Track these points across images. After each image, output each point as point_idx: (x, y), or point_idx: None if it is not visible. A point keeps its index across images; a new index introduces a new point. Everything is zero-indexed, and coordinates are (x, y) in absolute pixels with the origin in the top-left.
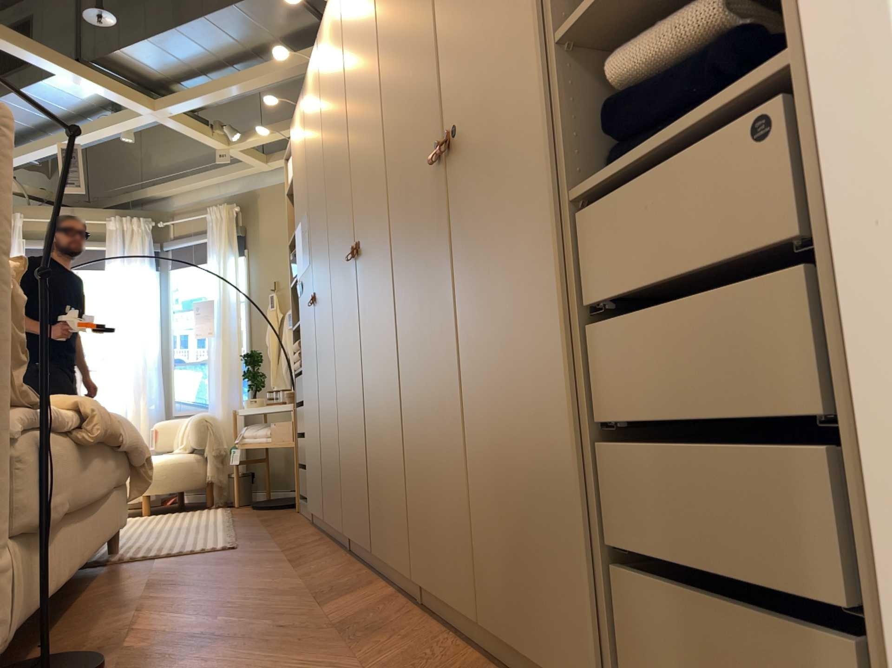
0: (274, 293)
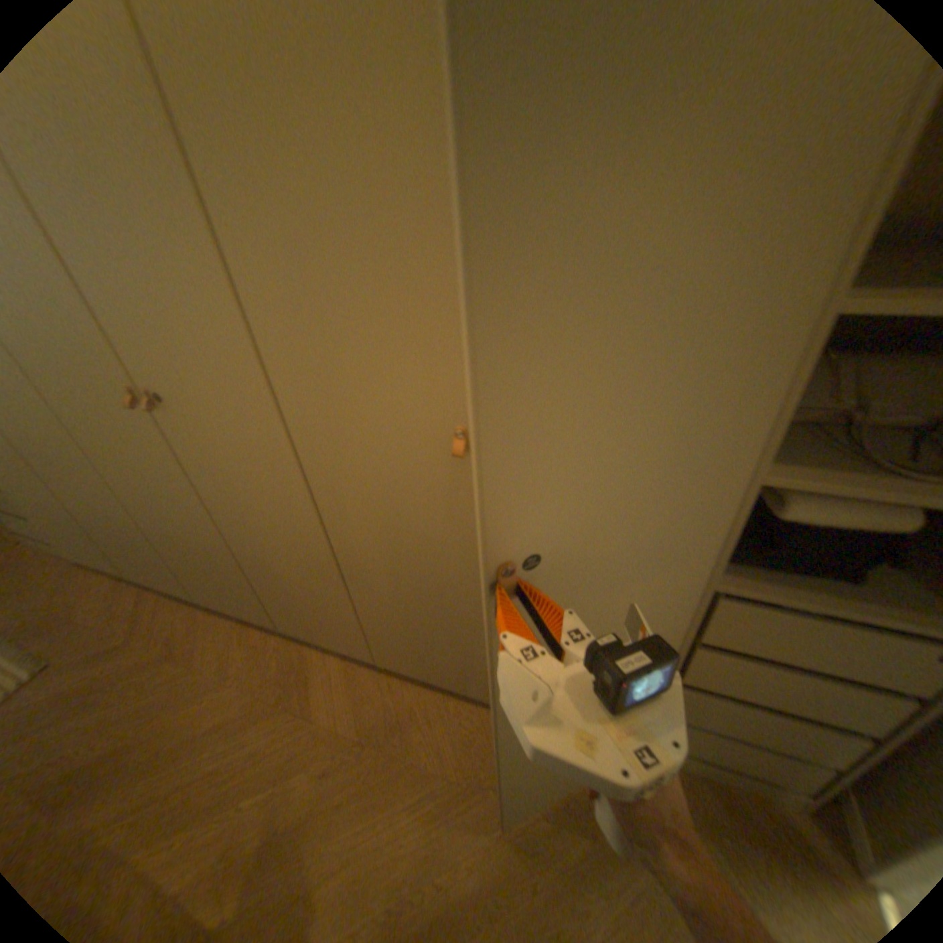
0: None
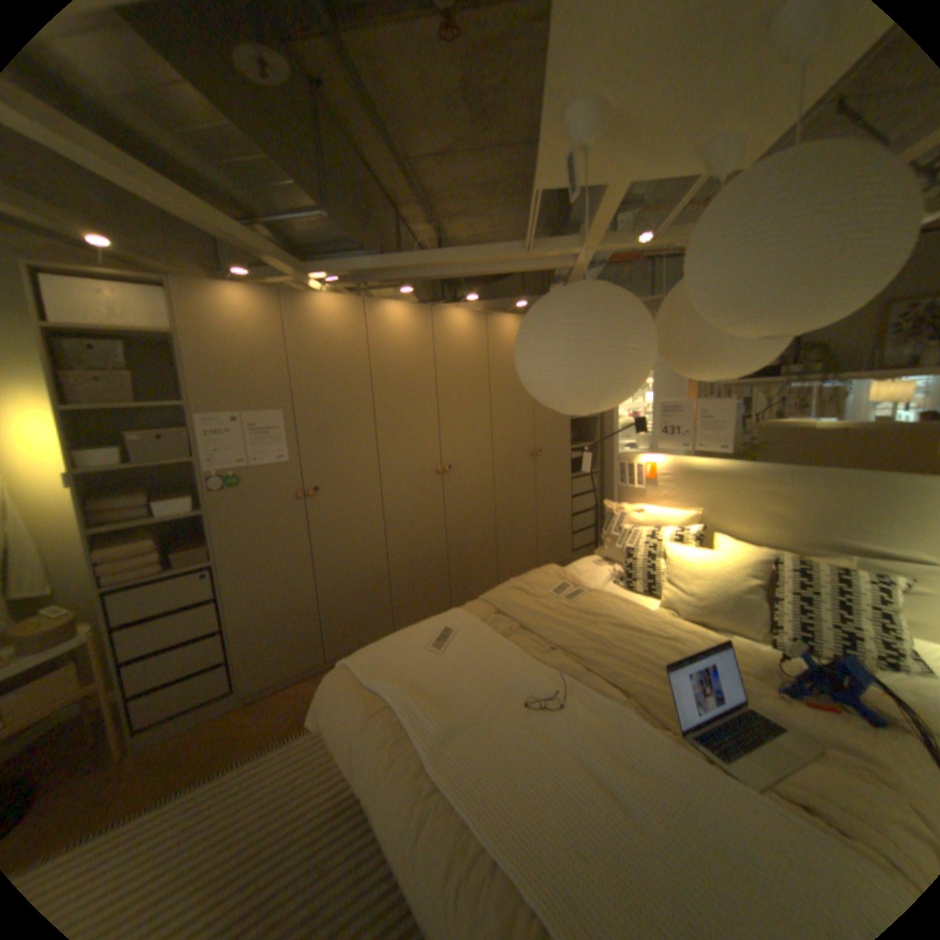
0: None
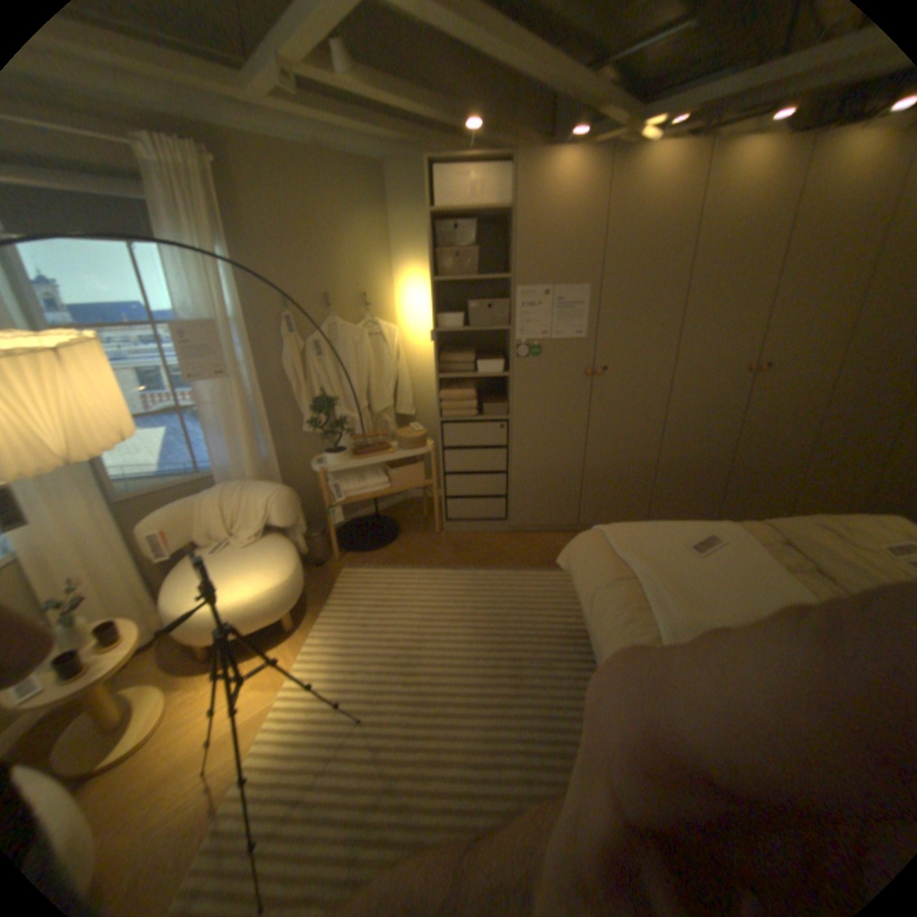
0: (278, 309)
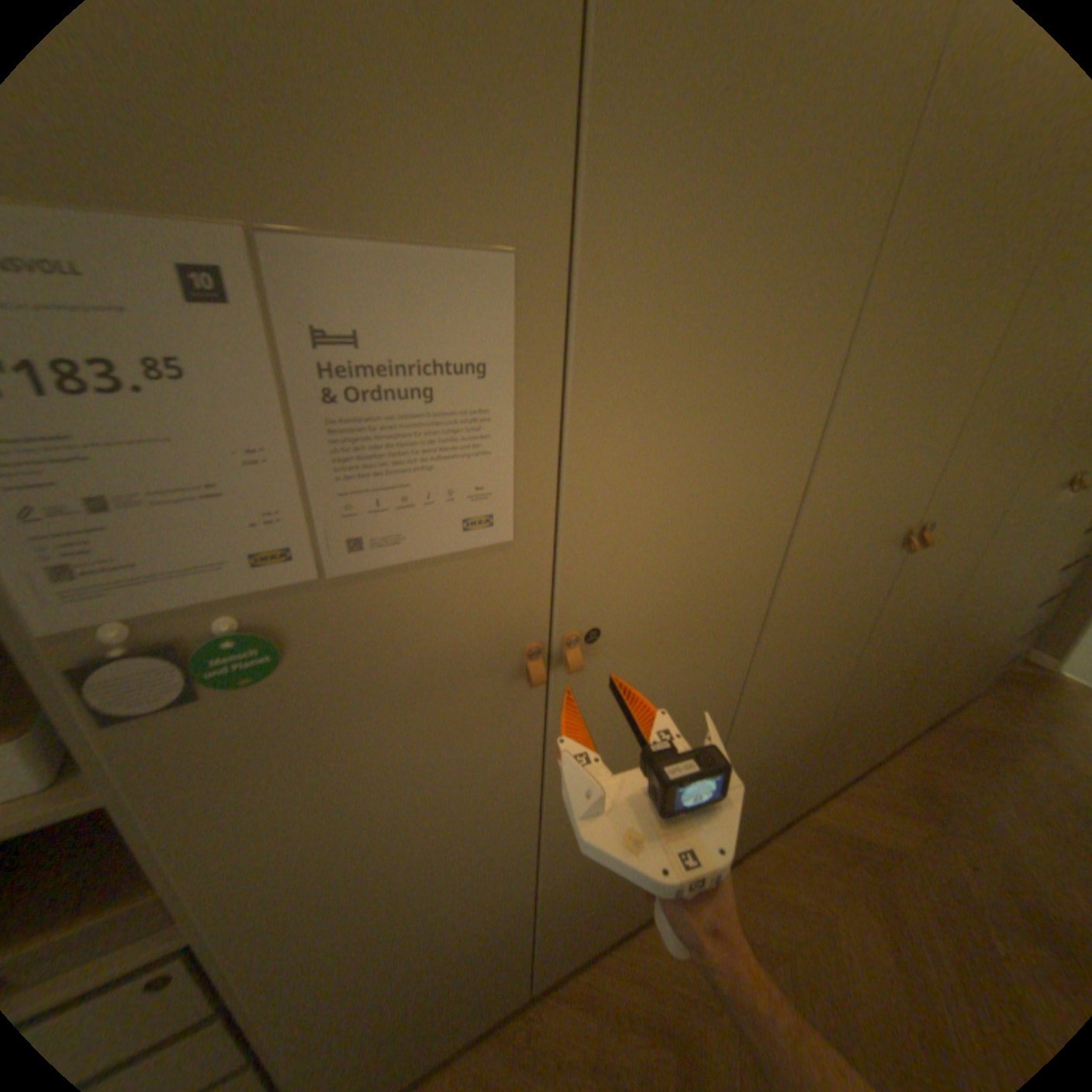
0: None
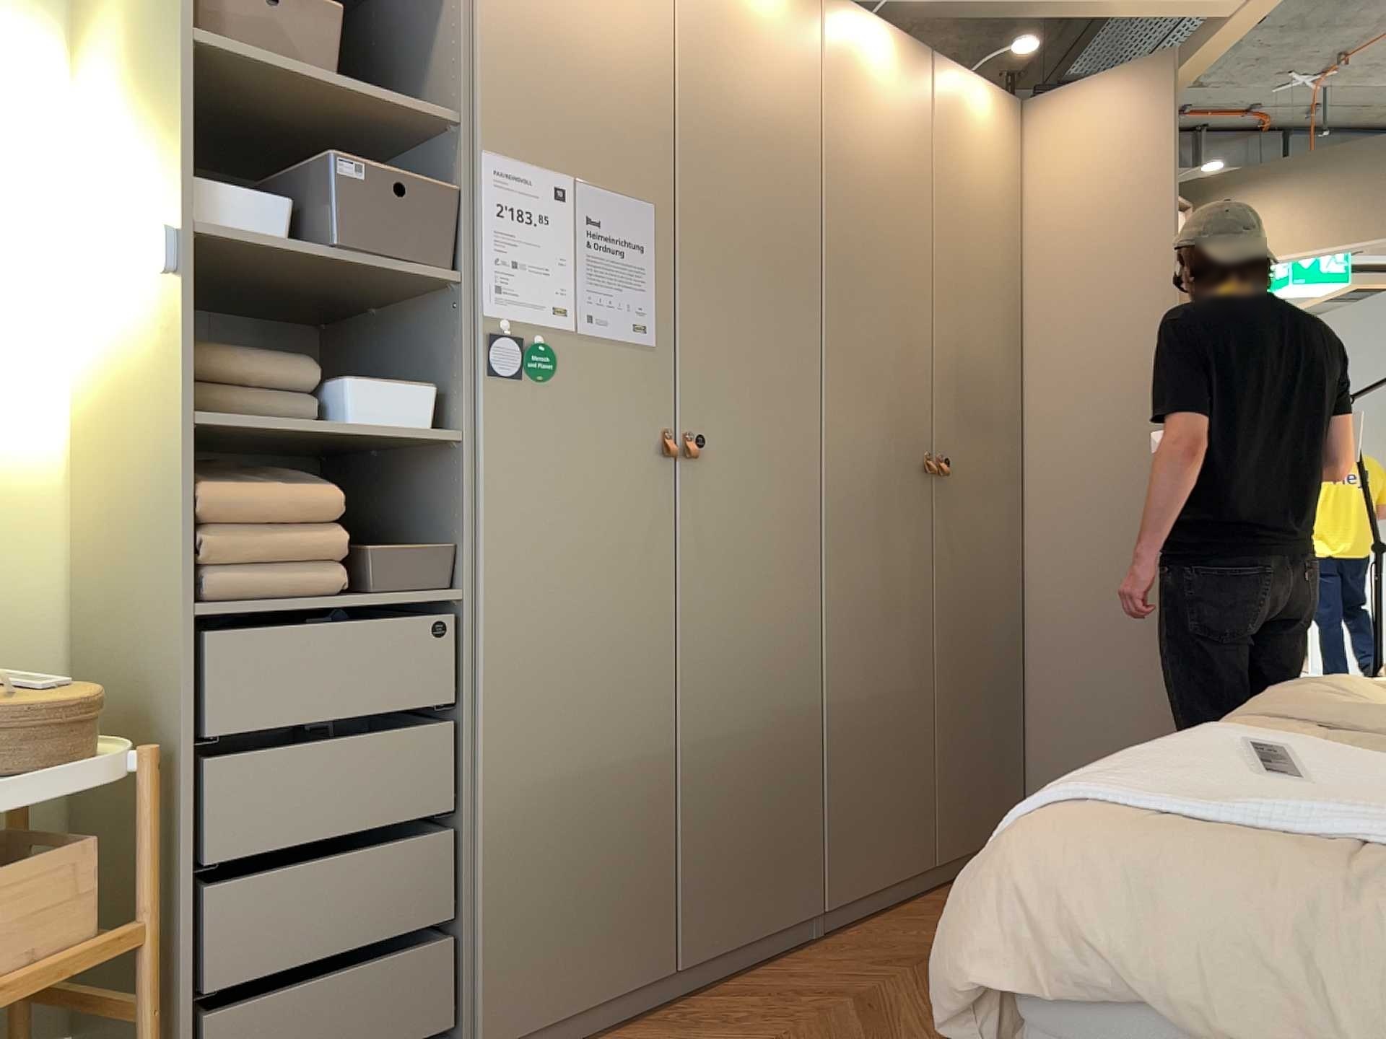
0: None
